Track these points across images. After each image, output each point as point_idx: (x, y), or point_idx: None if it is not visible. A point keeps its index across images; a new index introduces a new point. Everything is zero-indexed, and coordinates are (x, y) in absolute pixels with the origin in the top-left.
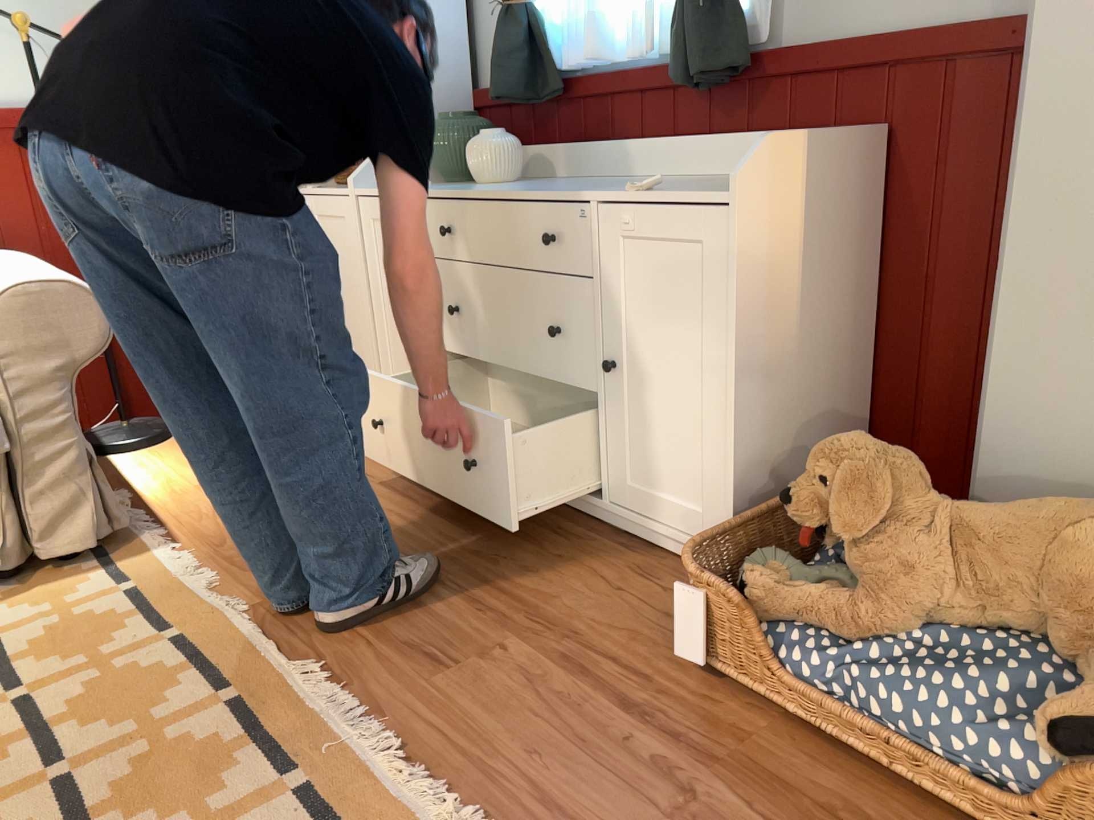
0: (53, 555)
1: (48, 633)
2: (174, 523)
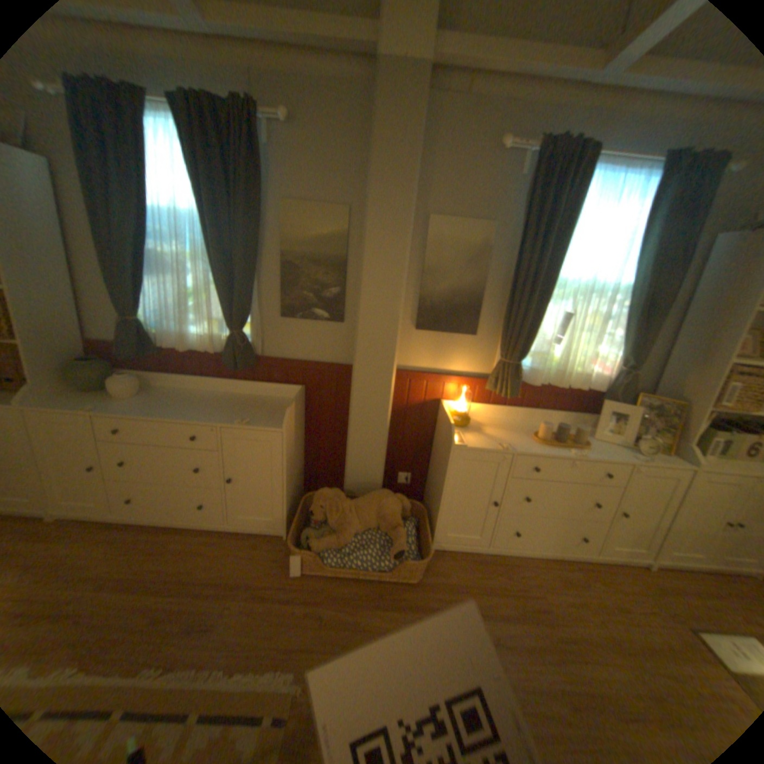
0: None
1: None
2: None
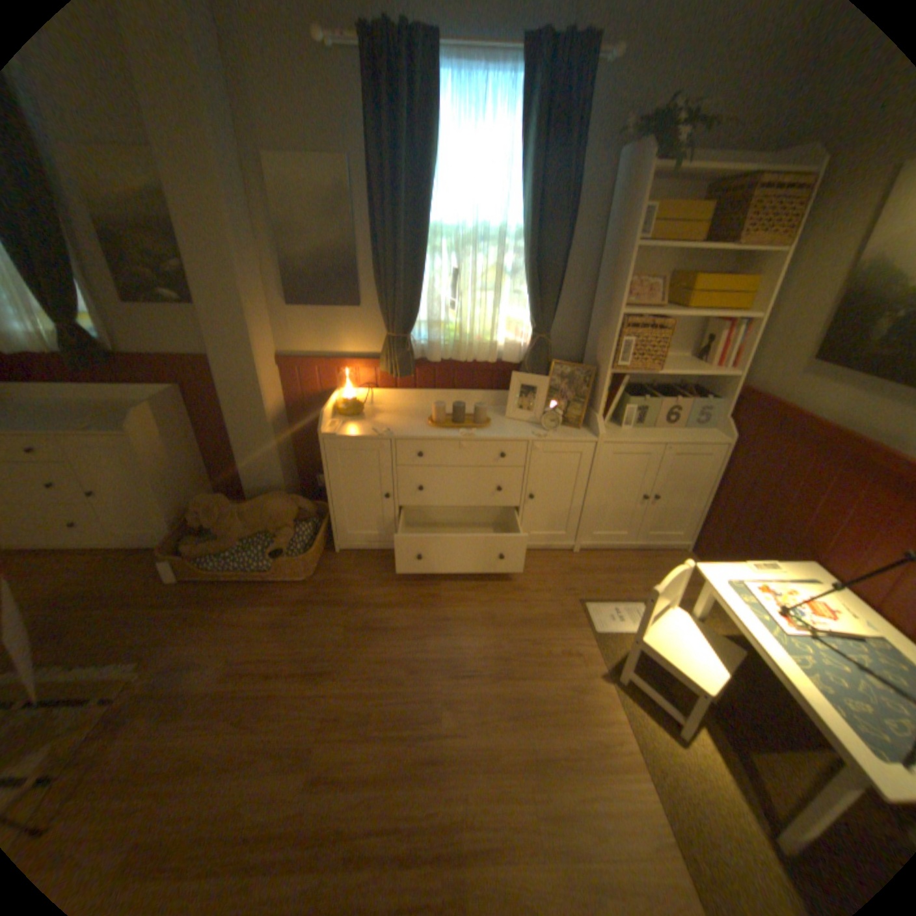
0: None
1: None
2: None
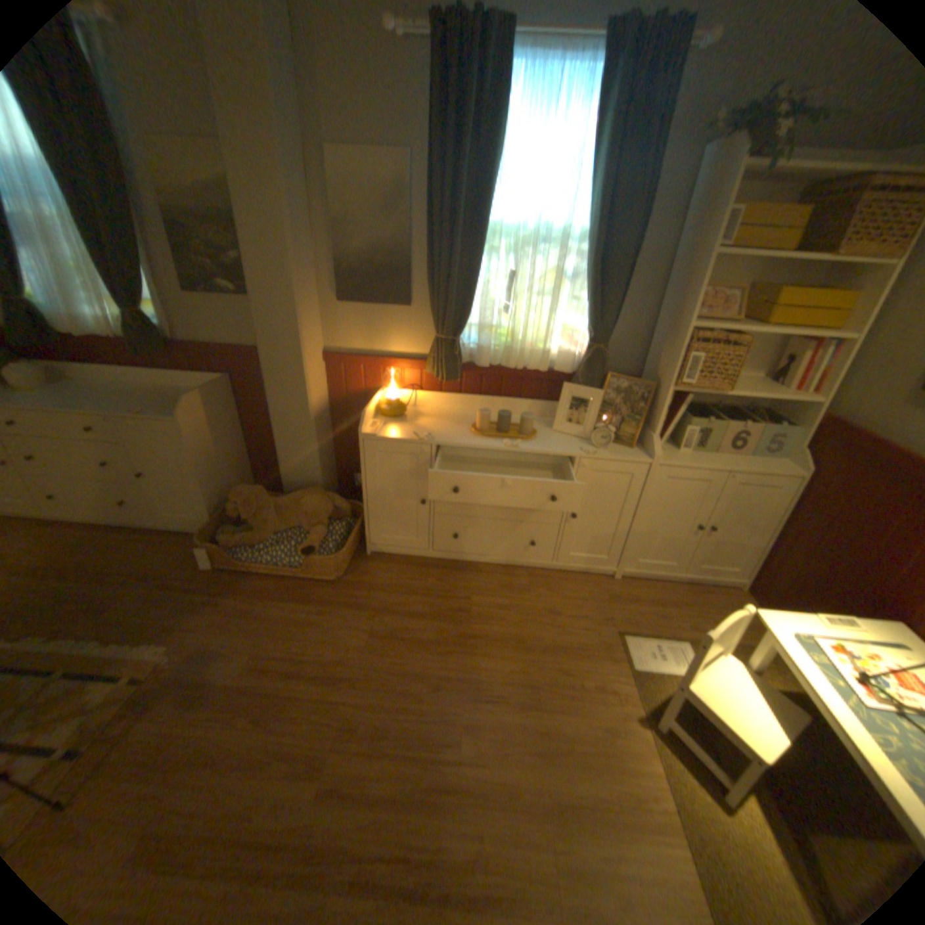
0: None
1: None
2: None
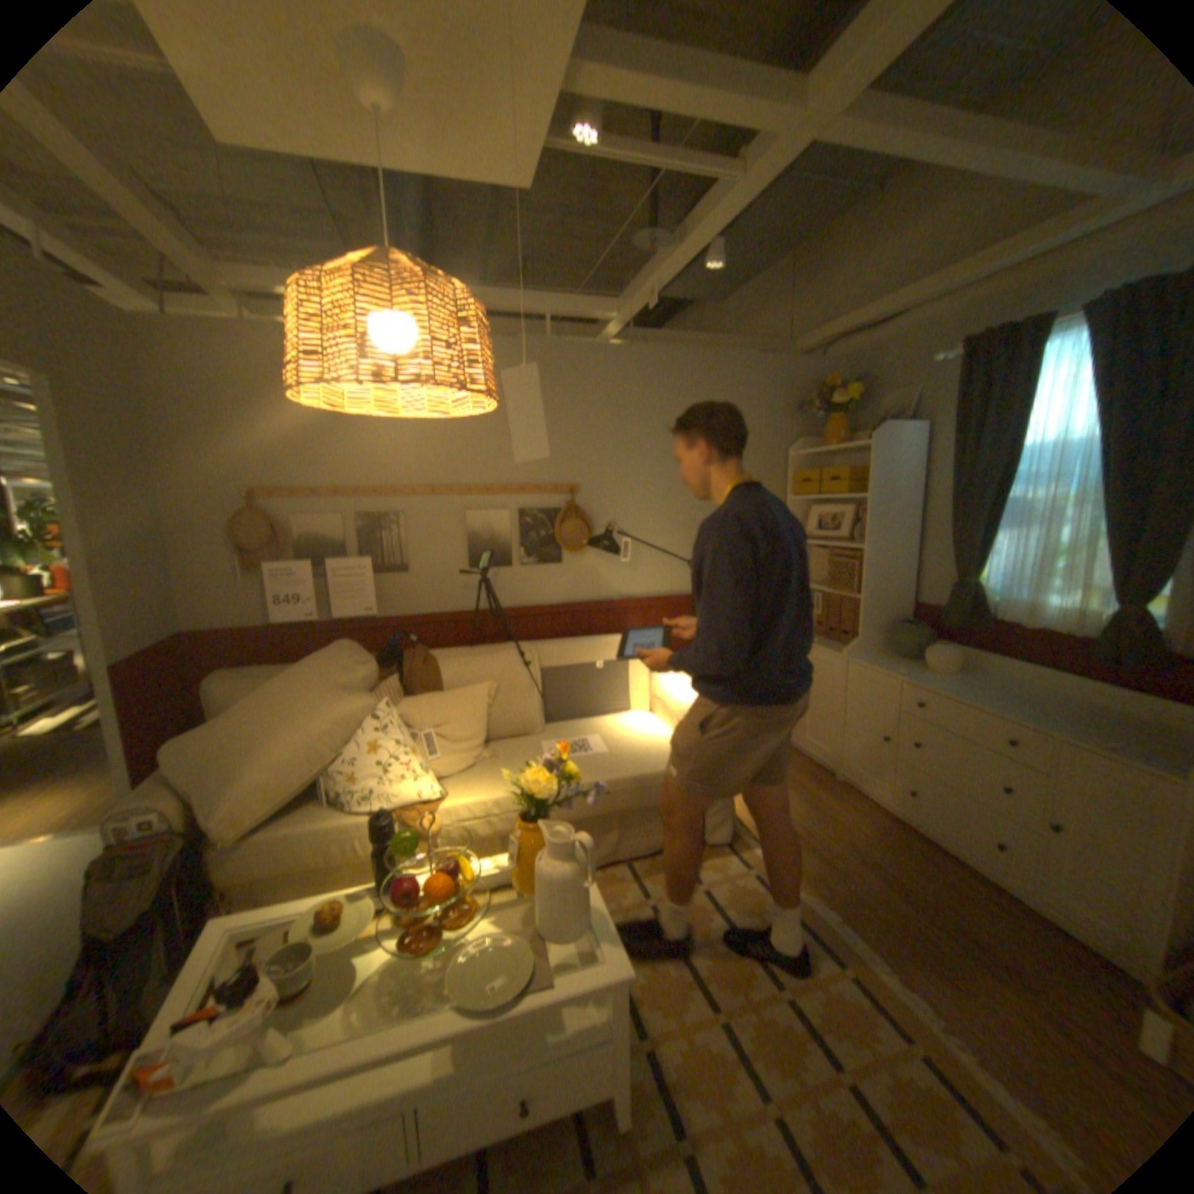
0: (711, 844)
1: (730, 897)
2: (751, 830)
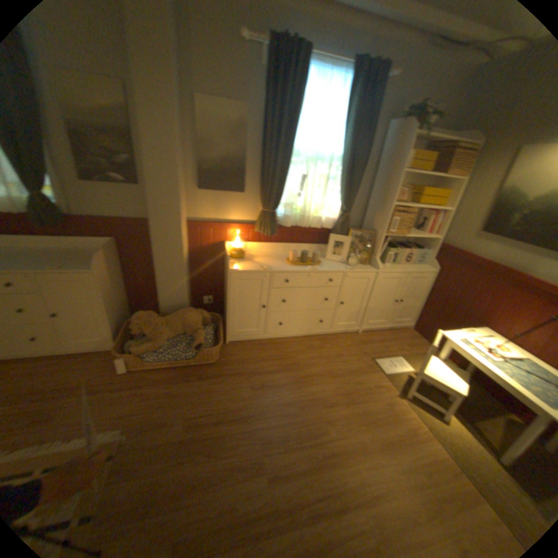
0: None
1: None
2: None
